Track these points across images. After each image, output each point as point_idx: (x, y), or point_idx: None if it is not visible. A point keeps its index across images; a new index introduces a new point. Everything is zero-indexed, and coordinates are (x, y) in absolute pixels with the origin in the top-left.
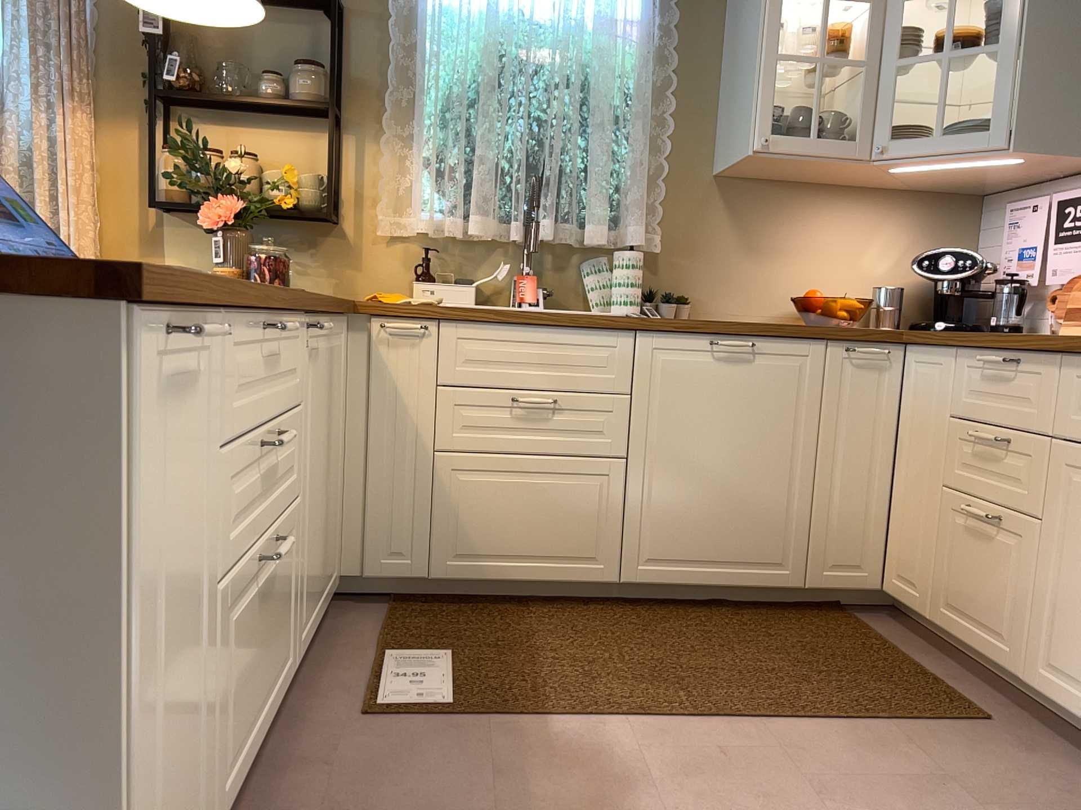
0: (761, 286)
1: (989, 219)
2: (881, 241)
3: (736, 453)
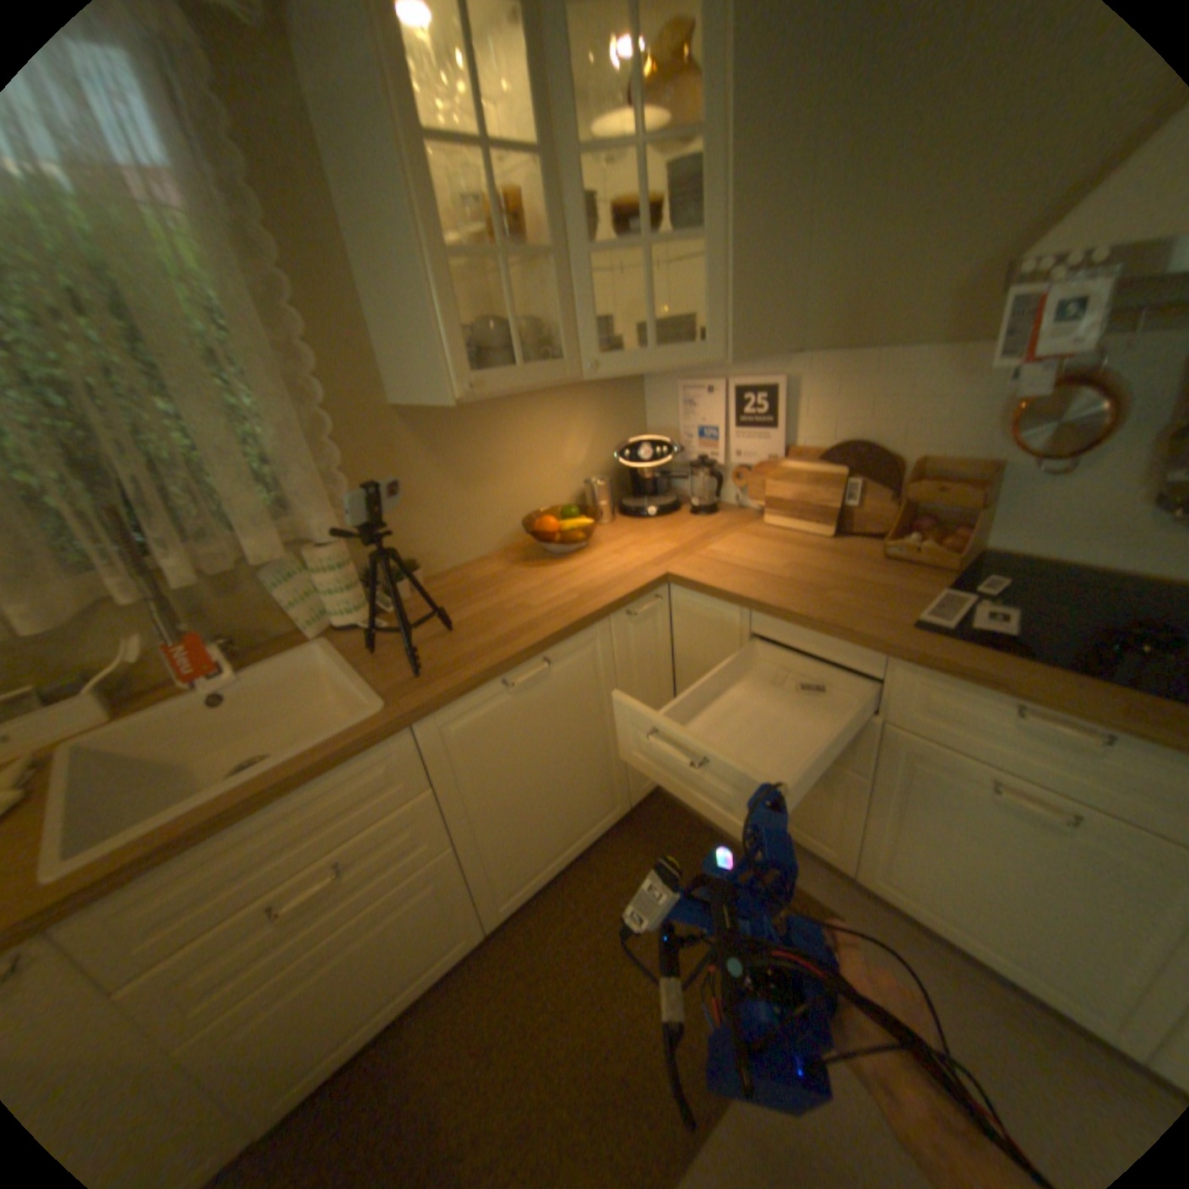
0: (482, 517)
1: (651, 388)
2: (574, 432)
3: (556, 762)
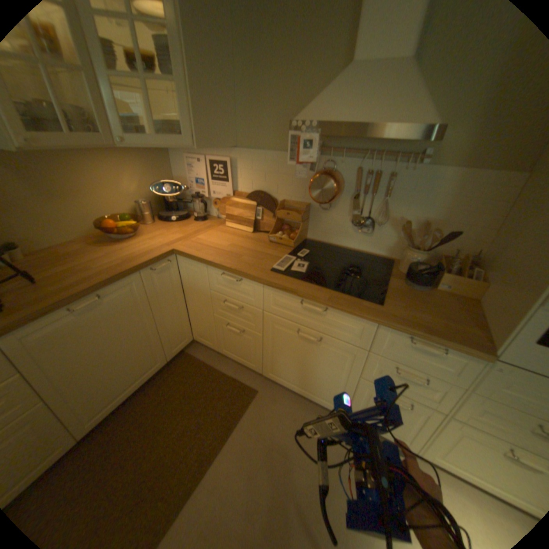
0: (67, 218)
1: (173, 156)
2: (127, 175)
3: (114, 346)
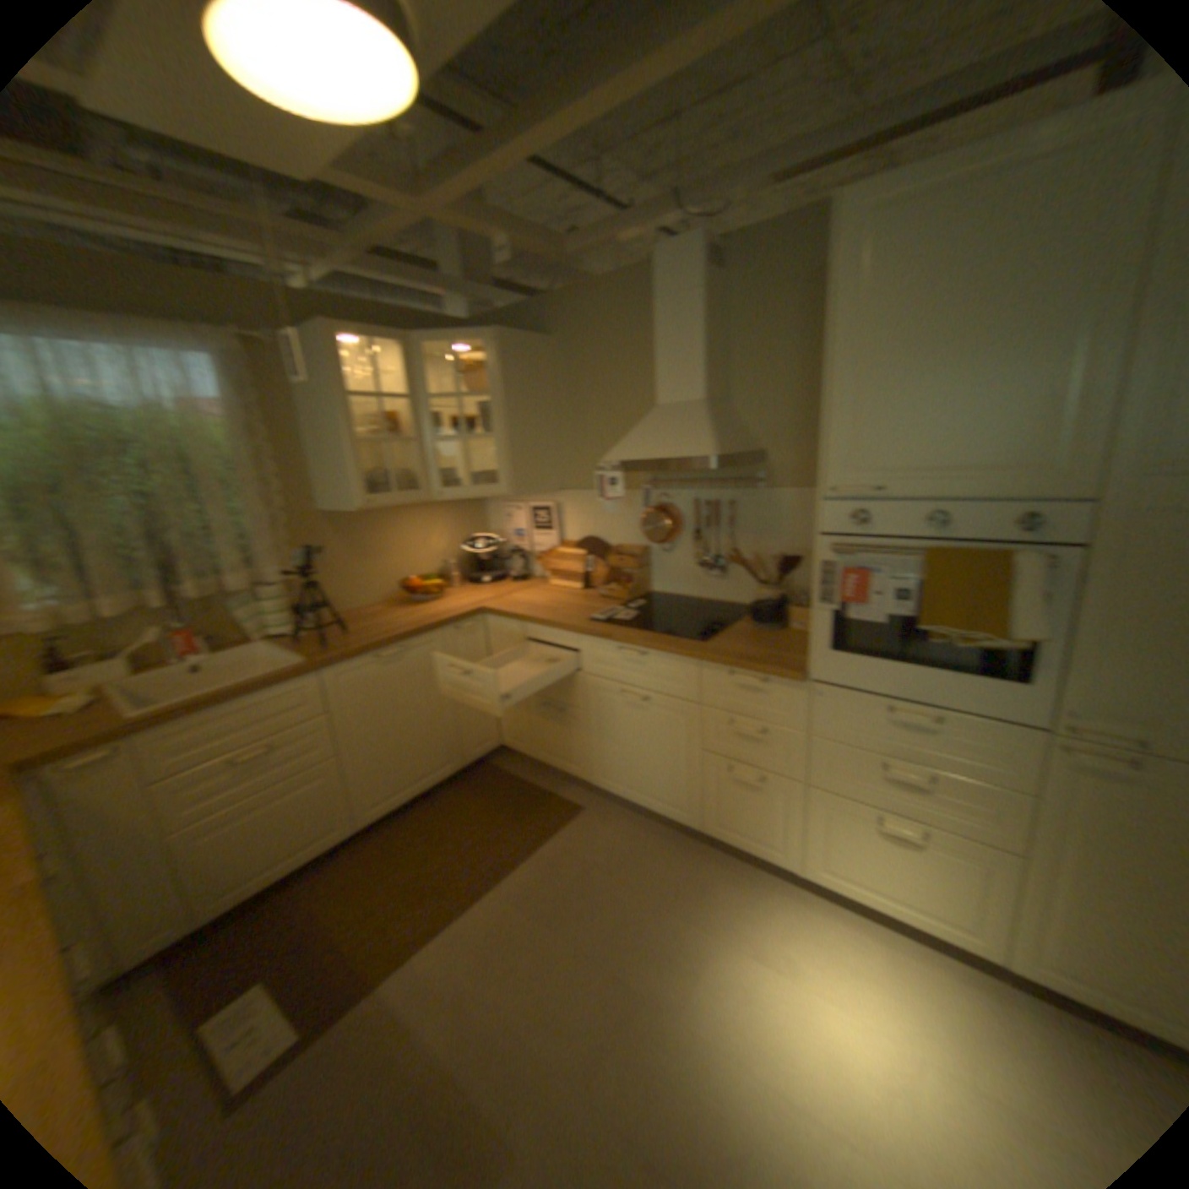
0: (375, 580)
1: (493, 507)
2: (440, 531)
3: (411, 717)
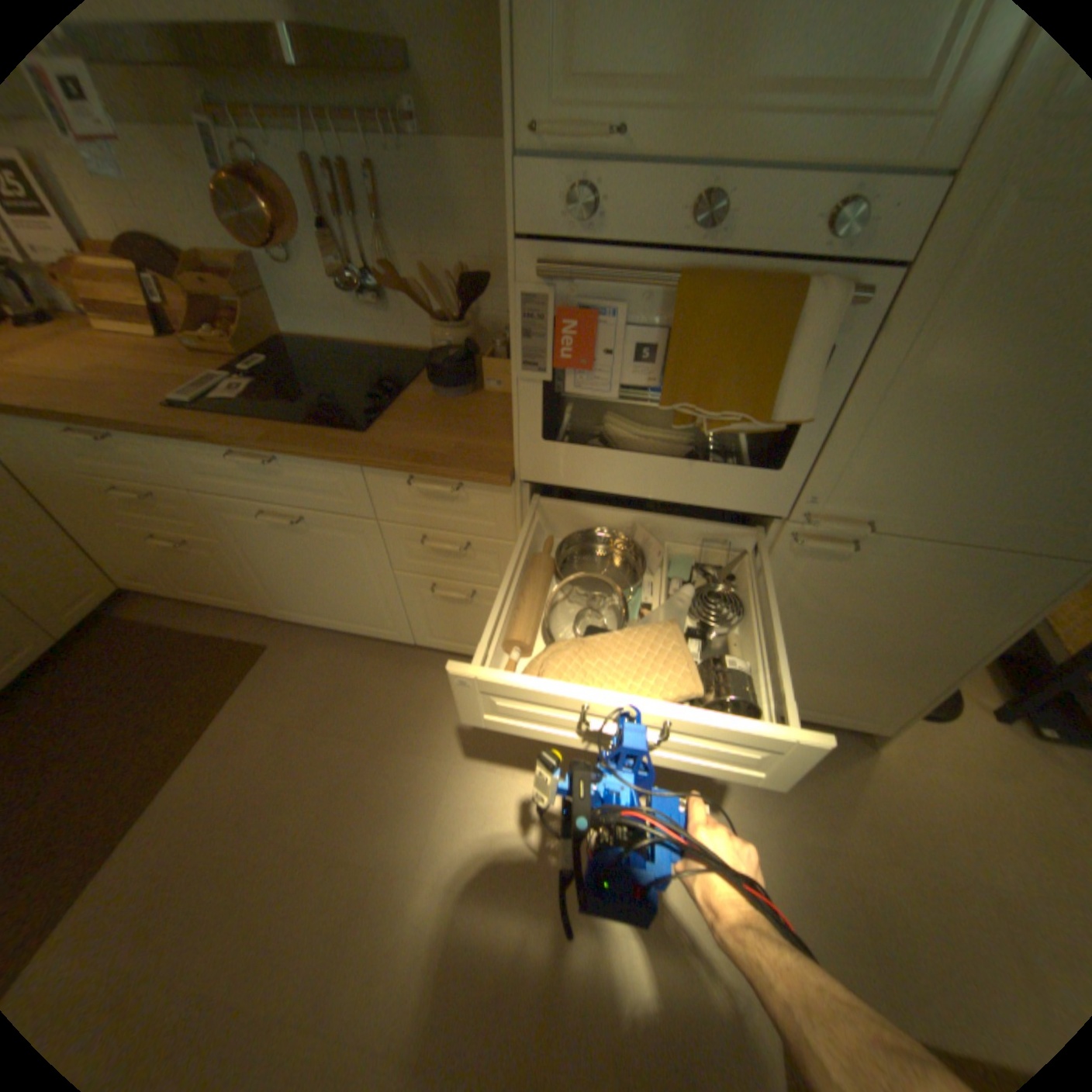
0: None
1: None
2: None
3: None
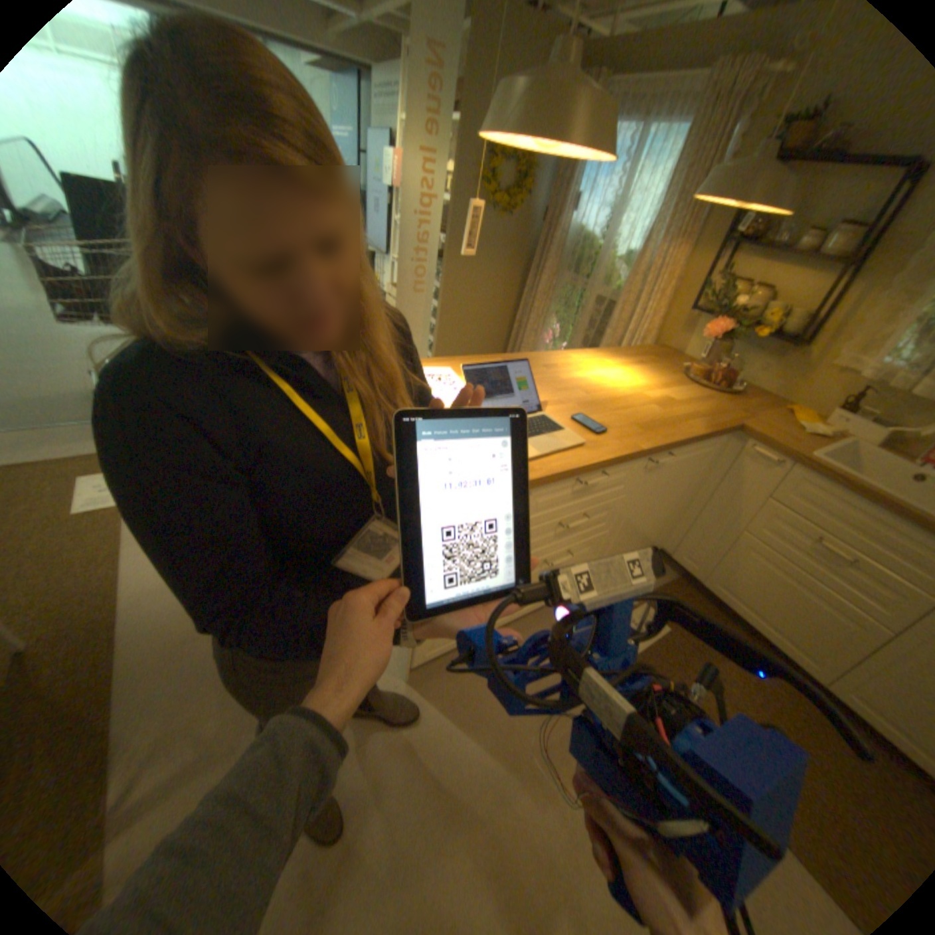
0: None
1: None
2: None
3: None
